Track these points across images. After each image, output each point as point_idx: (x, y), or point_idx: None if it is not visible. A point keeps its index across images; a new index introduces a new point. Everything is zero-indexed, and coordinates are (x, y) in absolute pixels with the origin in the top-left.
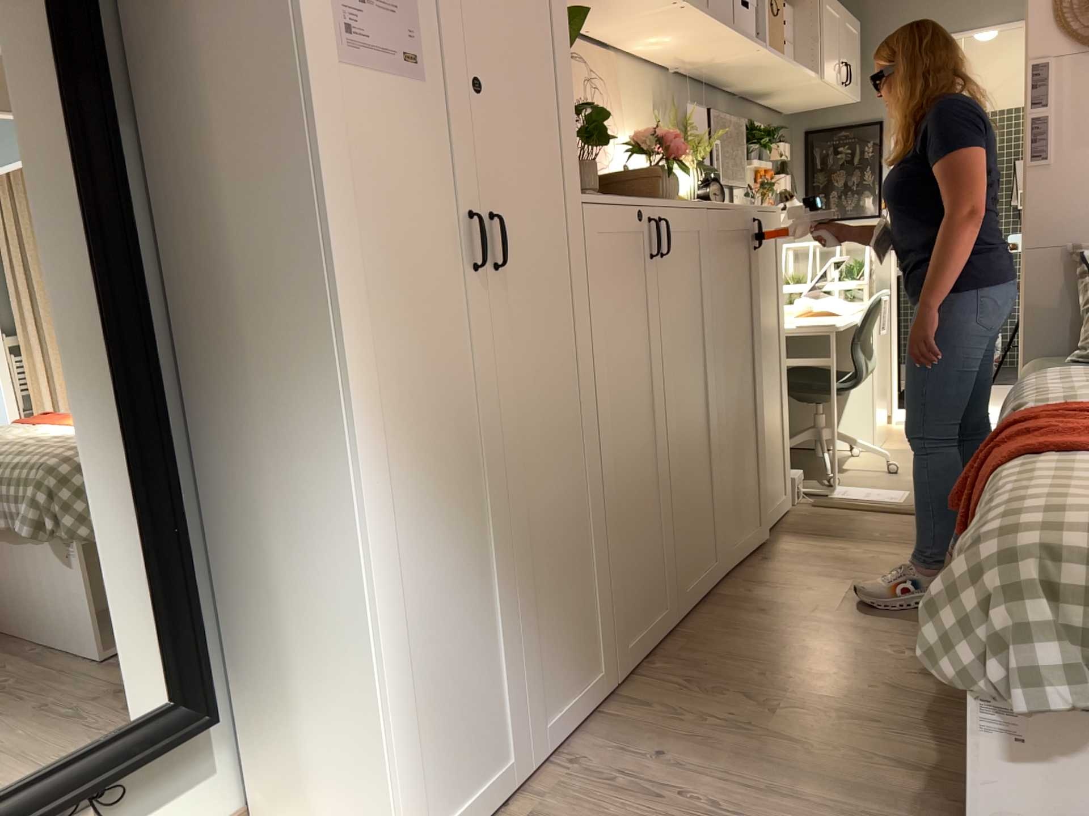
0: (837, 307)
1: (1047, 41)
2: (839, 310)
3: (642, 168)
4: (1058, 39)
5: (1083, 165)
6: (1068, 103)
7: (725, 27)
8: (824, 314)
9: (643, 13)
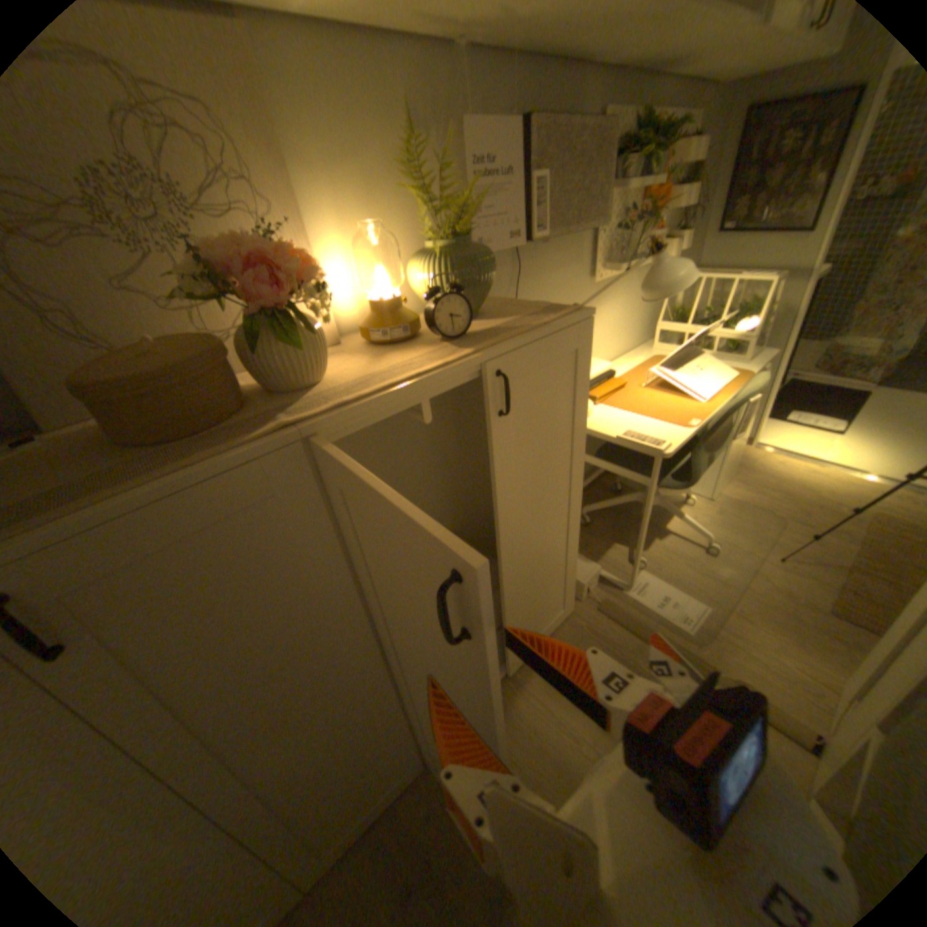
0: (696, 384)
1: None
2: (695, 391)
3: (111, 375)
4: None
5: None
6: None
7: None
8: (679, 389)
9: None
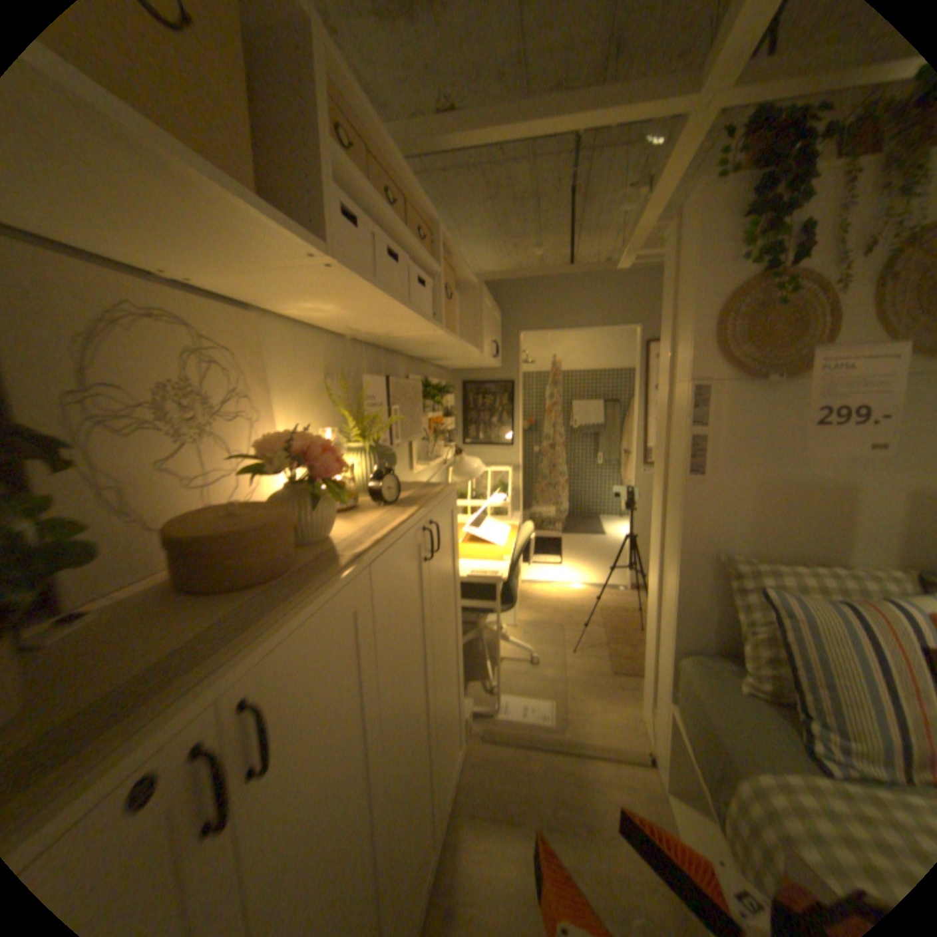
0: (493, 534)
1: (709, 363)
2: (495, 538)
3: (250, 523)
4: (718, 363)
5: (734, 482)
6: (724, 423)
7: (399, 300)
8: (483, 539)
9: (265, 259)
